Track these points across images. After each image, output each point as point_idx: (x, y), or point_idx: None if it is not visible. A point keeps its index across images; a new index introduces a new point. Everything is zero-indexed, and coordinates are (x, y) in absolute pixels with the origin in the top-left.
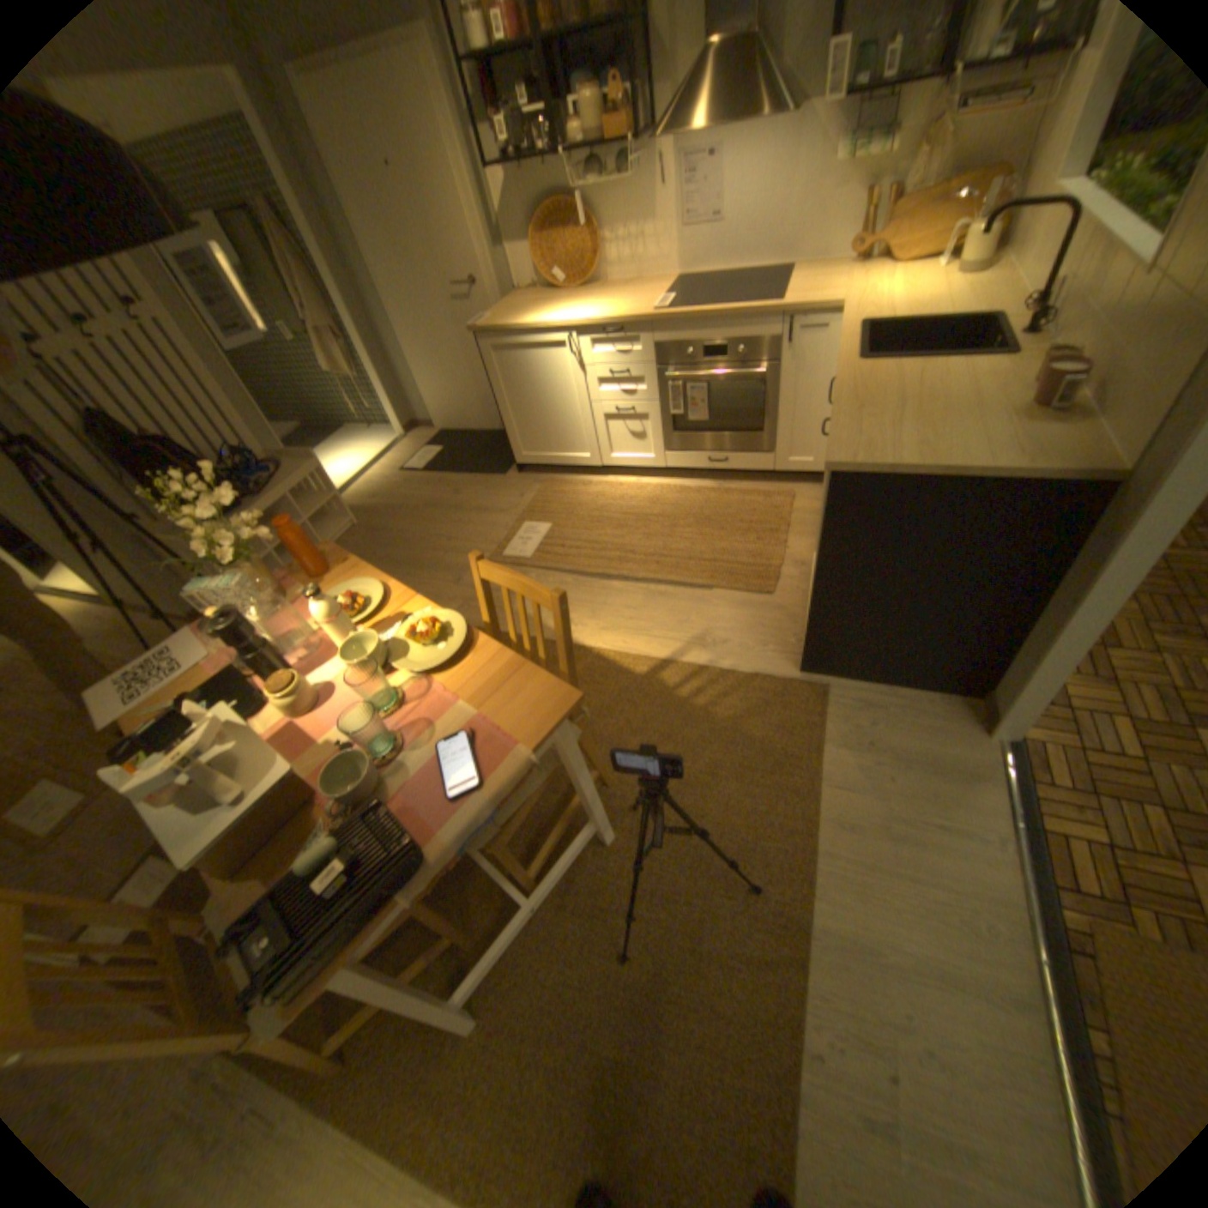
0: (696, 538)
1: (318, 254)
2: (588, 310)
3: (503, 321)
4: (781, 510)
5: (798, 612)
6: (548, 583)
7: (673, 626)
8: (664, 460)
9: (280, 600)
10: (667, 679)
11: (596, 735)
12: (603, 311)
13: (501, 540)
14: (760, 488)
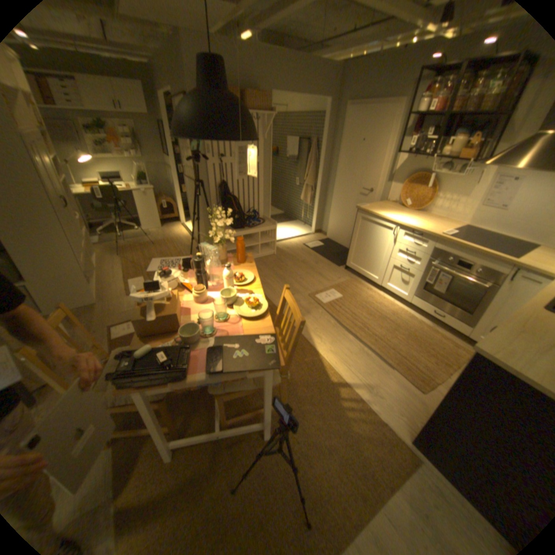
0: (403, 342)
1: (323, 161)
2: (412, 220)
3: (372, 209)
4: (461, 358)
5: (433, 414)
6: (324, 318)
7: (363, 373)
8: (412, 299)
9: (224, 264)
10: (343, 393)
11: (295, 392)
12: (418, 223)
13: (319, 290)
14: (456, 341)
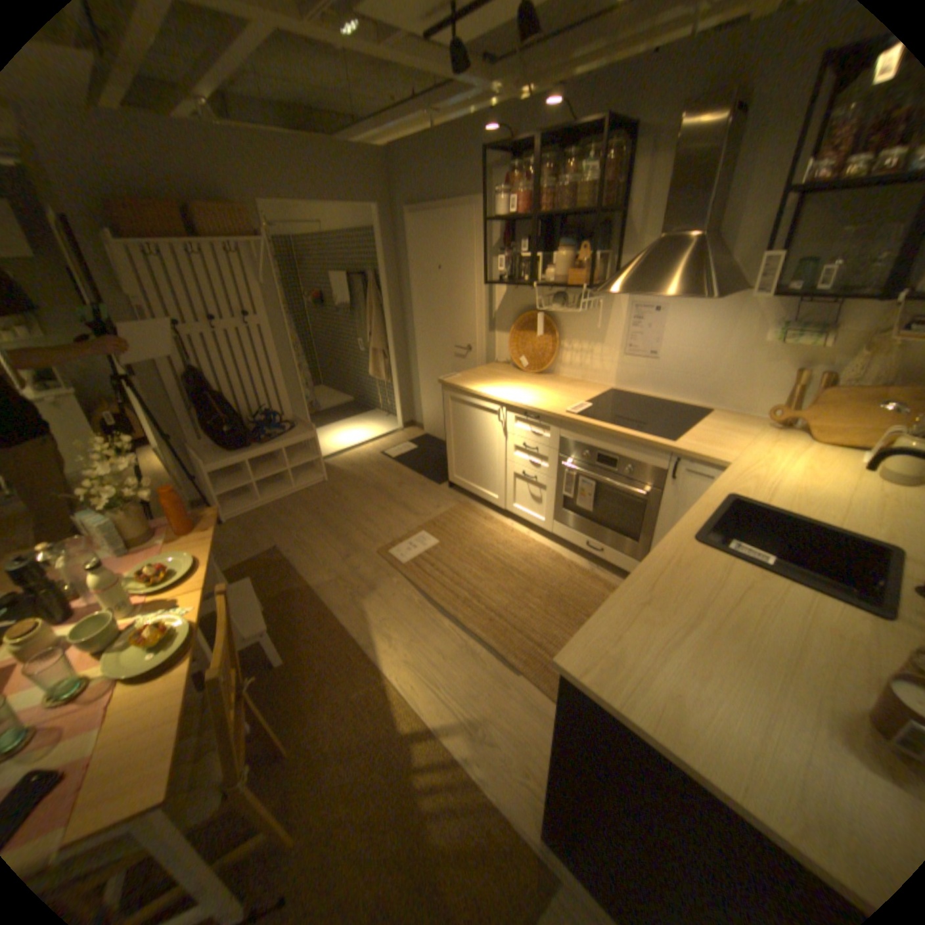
0: (539, 614)
1: (391, 309)
2: (523, 394)
3: (462, 383)
4: None
5: None
6: (401, 594)
7: (462, 698)
8: (552, 527)
9: (142, 545)
10: (418, 757)
11: (321, 780)
12: (531, 399)
13: (397, 538)
14: None
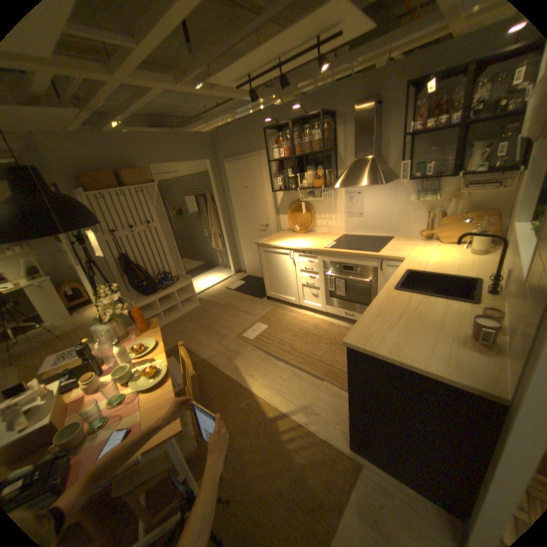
0: (327, 351)
1: (221, 211)
2: (300, 243)
3: (268, 242)
4: None
5: None
6: (254, 354)
7: (297, 396)
8: (326, 309)
9: (125, 339)
10: (280, 426)
11: (233, 446)
12: (305, 244)
13: (245, 328)
14: None
